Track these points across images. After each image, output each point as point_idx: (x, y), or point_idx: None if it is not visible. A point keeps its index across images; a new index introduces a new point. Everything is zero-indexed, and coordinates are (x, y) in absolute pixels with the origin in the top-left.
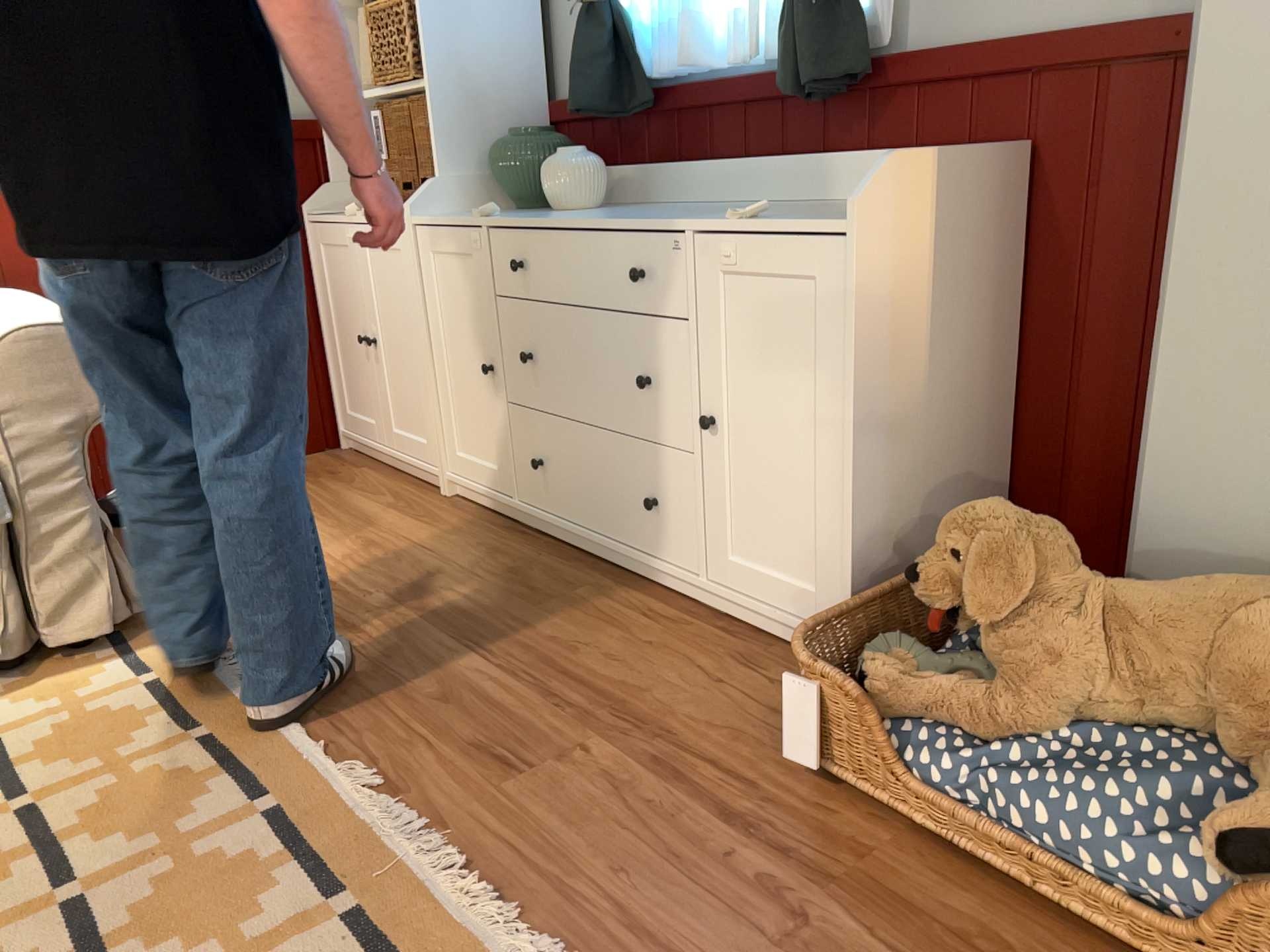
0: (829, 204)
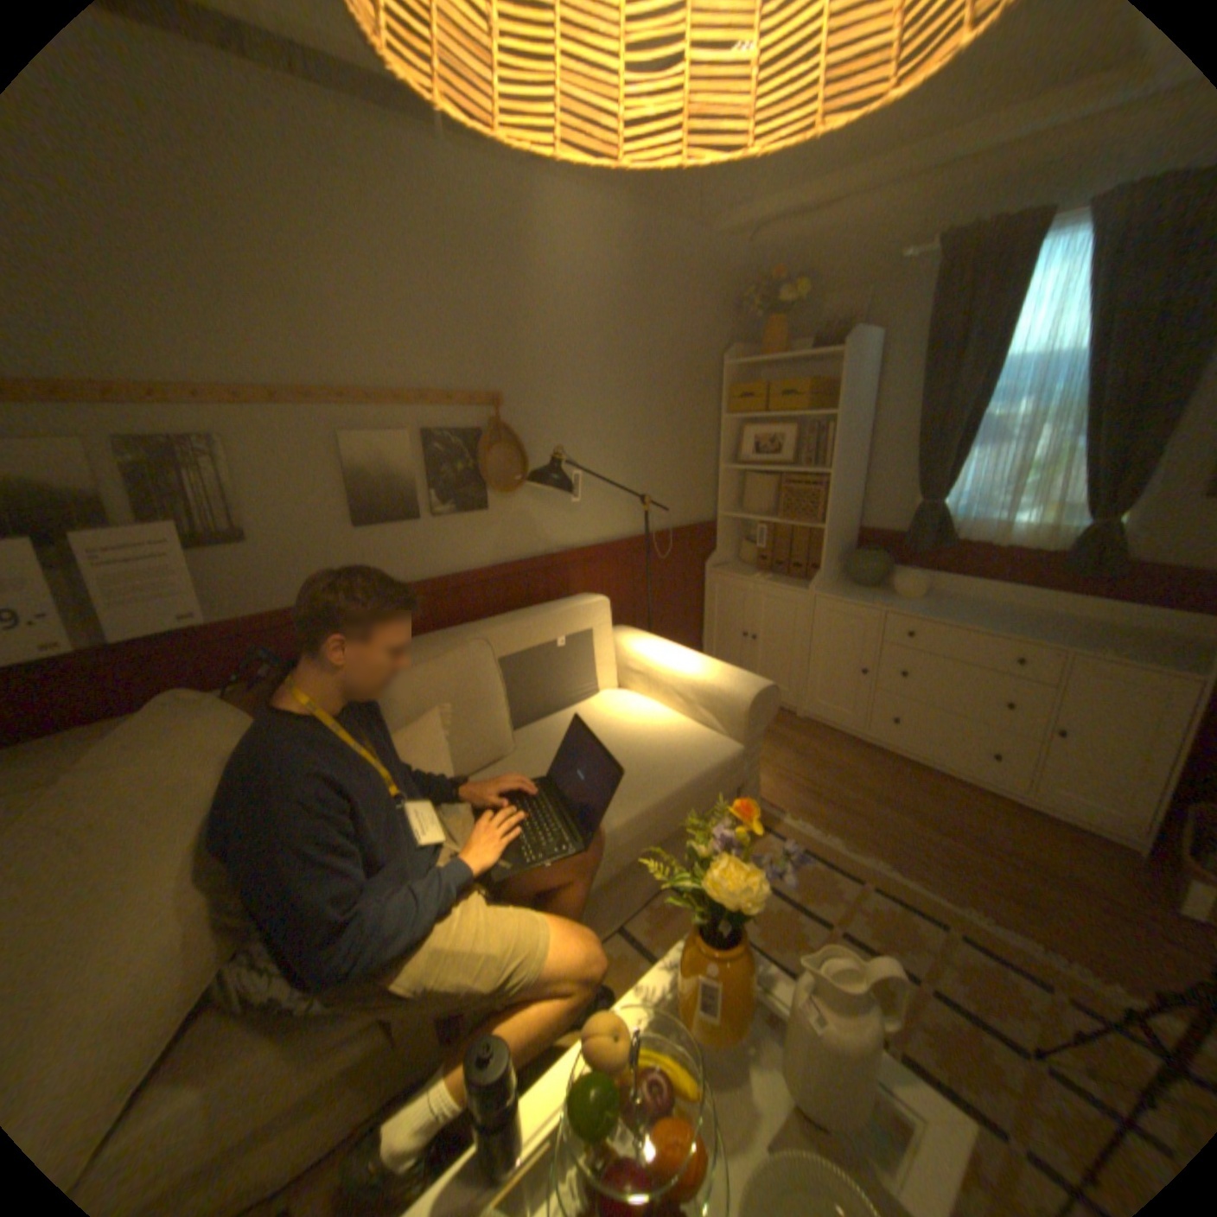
0: (1089, 622)
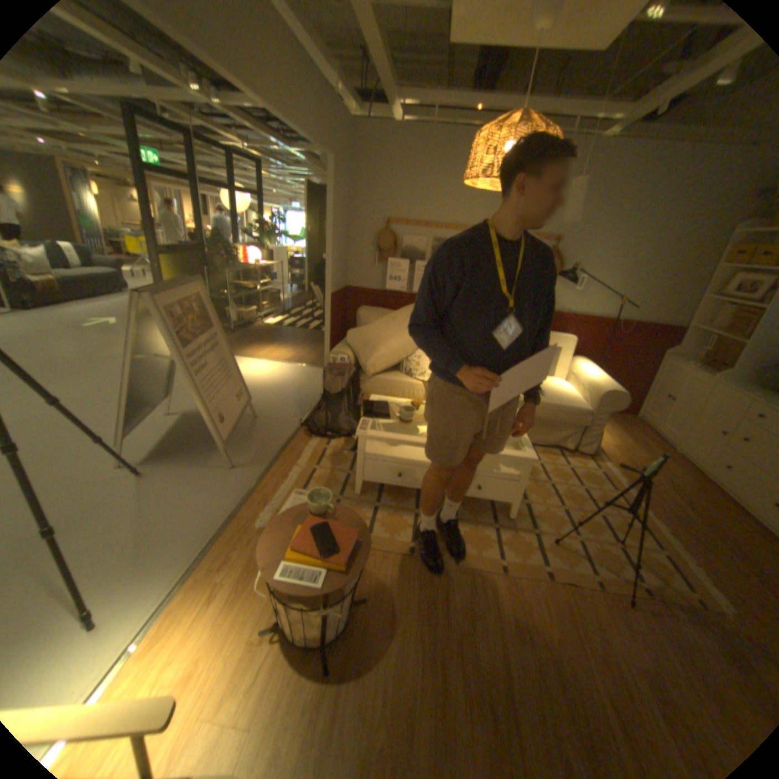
0: None
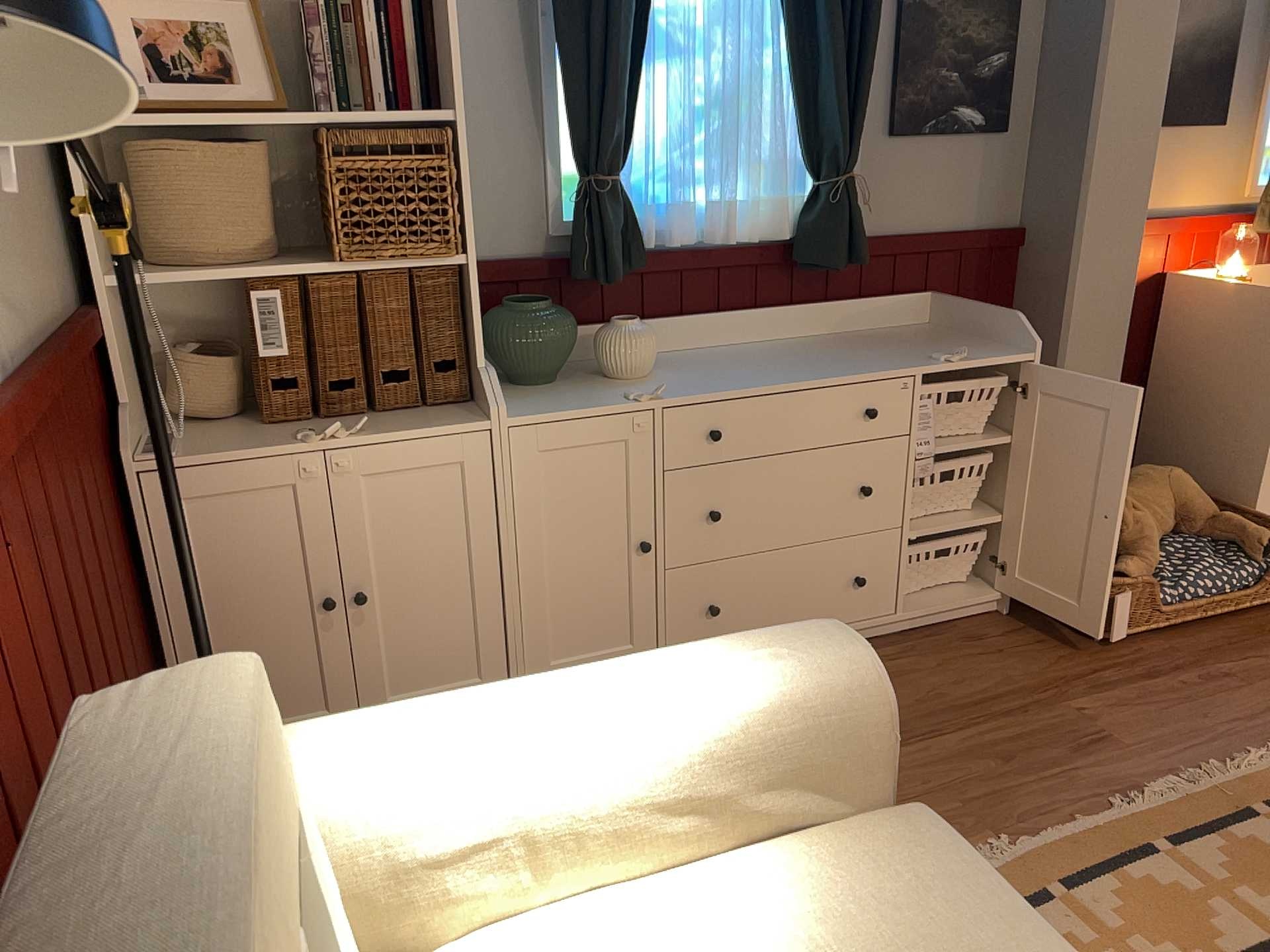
0: (834, 339)
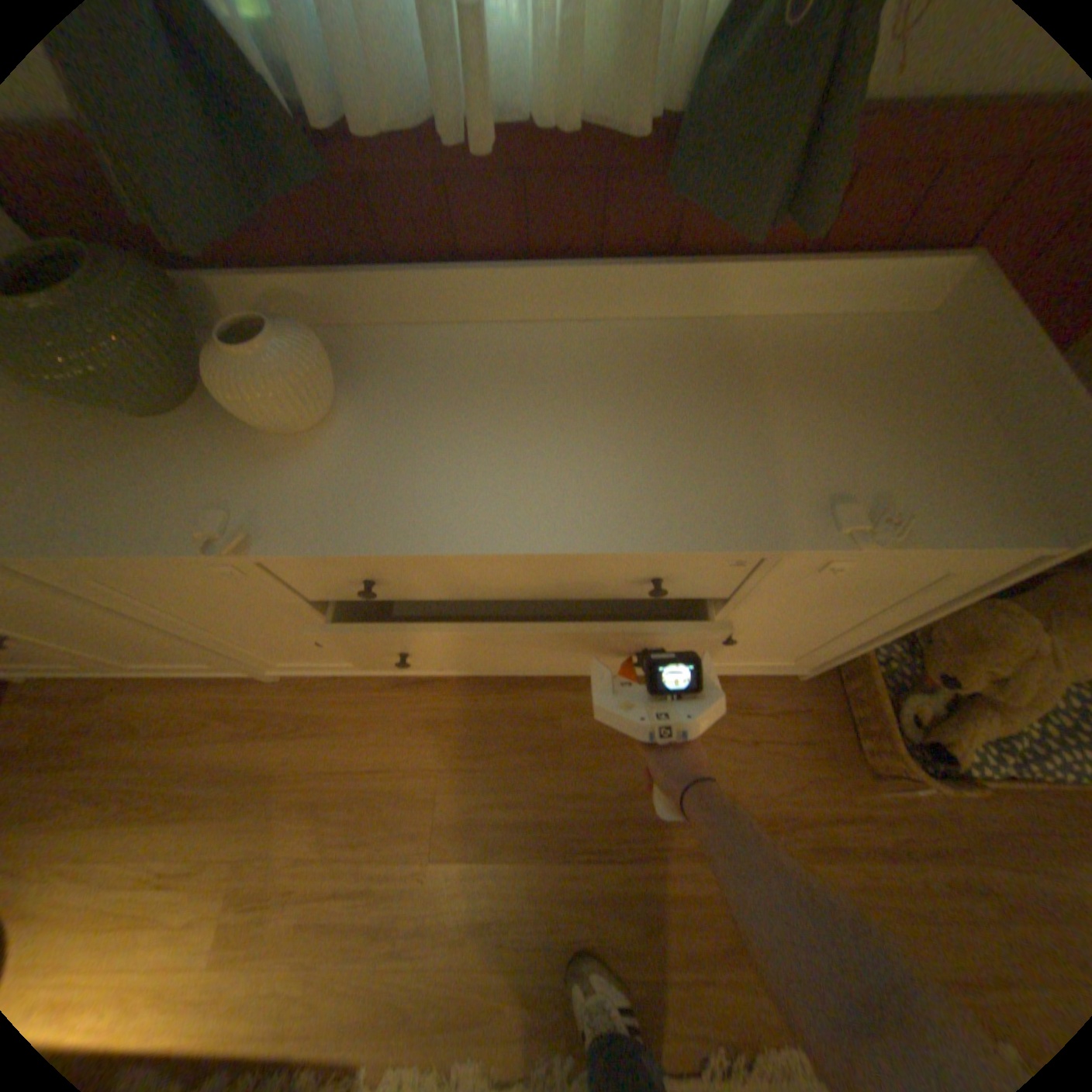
0: (726, 332)
